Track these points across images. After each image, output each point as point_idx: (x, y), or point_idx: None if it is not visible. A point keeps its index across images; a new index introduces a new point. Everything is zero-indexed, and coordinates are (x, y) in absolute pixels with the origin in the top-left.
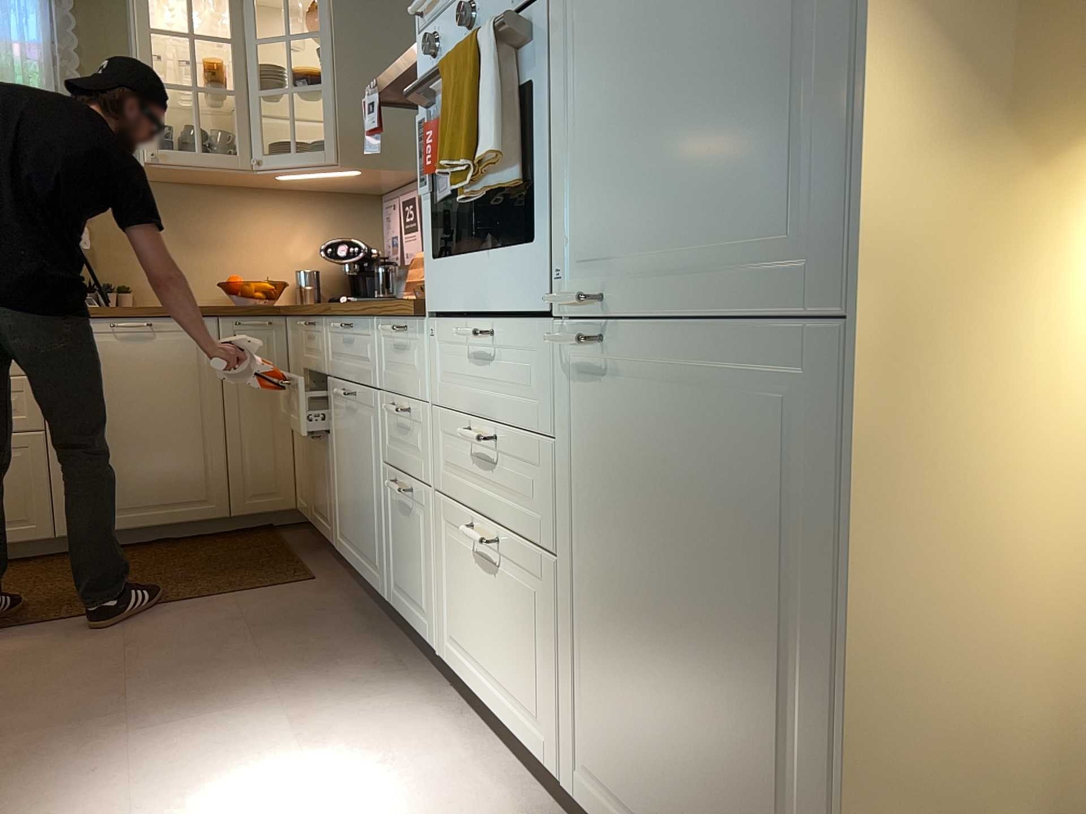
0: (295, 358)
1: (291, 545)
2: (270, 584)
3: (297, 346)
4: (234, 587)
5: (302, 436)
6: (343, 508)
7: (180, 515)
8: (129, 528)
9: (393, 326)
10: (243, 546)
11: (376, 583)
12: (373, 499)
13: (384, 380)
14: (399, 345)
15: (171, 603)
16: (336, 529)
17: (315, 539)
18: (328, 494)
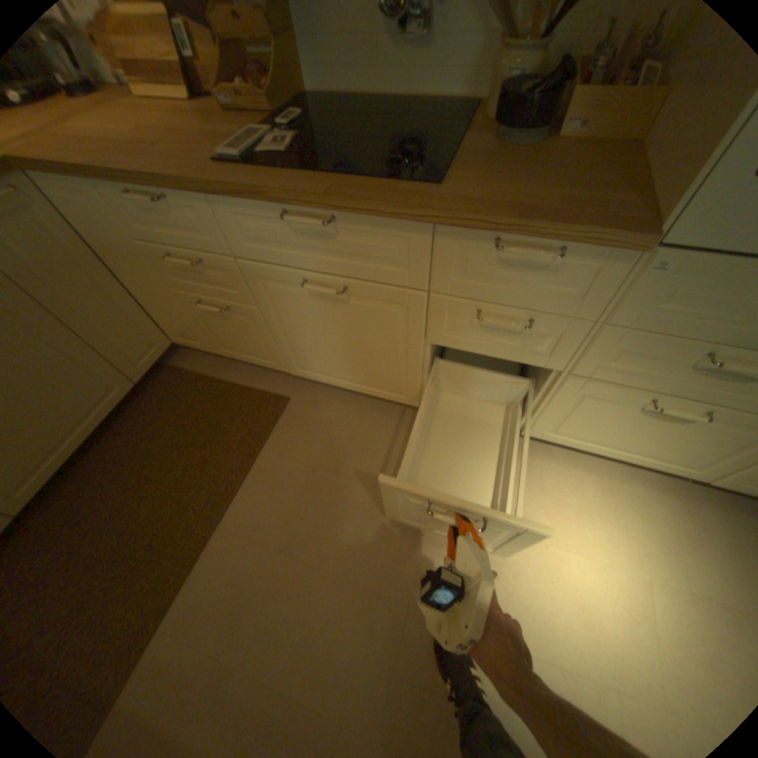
0: (100, 227)
1: (207, 373)
2: (270, 423)
3: (97, 213)
4: (252, 443)
5: (163, 299)
6: (310, 356)
7: (101, 414)
8: (72, 455)
9: (508, 238)
10: (175, 397)
11: (396, 398)
12: (395, 360)
13: (451, 287)
14: (519, 259)
15: (236, 491)
16: (293, 365)
17: (215, 358)
18: (266, 345)
